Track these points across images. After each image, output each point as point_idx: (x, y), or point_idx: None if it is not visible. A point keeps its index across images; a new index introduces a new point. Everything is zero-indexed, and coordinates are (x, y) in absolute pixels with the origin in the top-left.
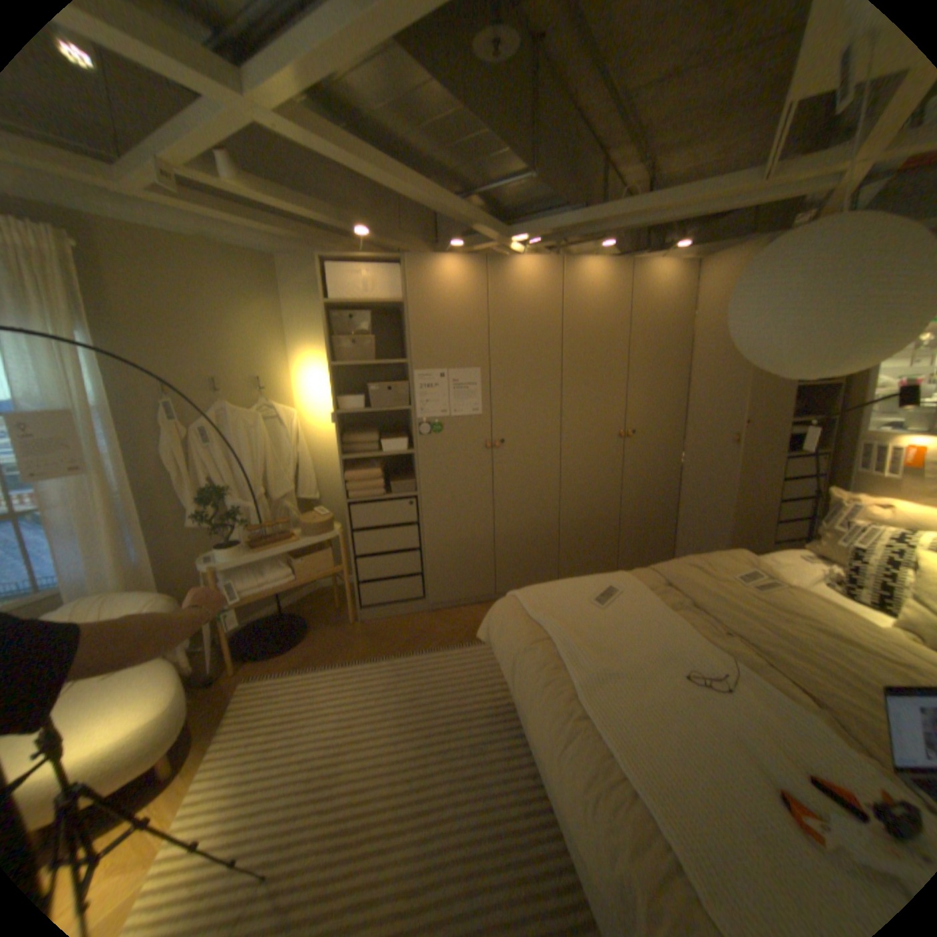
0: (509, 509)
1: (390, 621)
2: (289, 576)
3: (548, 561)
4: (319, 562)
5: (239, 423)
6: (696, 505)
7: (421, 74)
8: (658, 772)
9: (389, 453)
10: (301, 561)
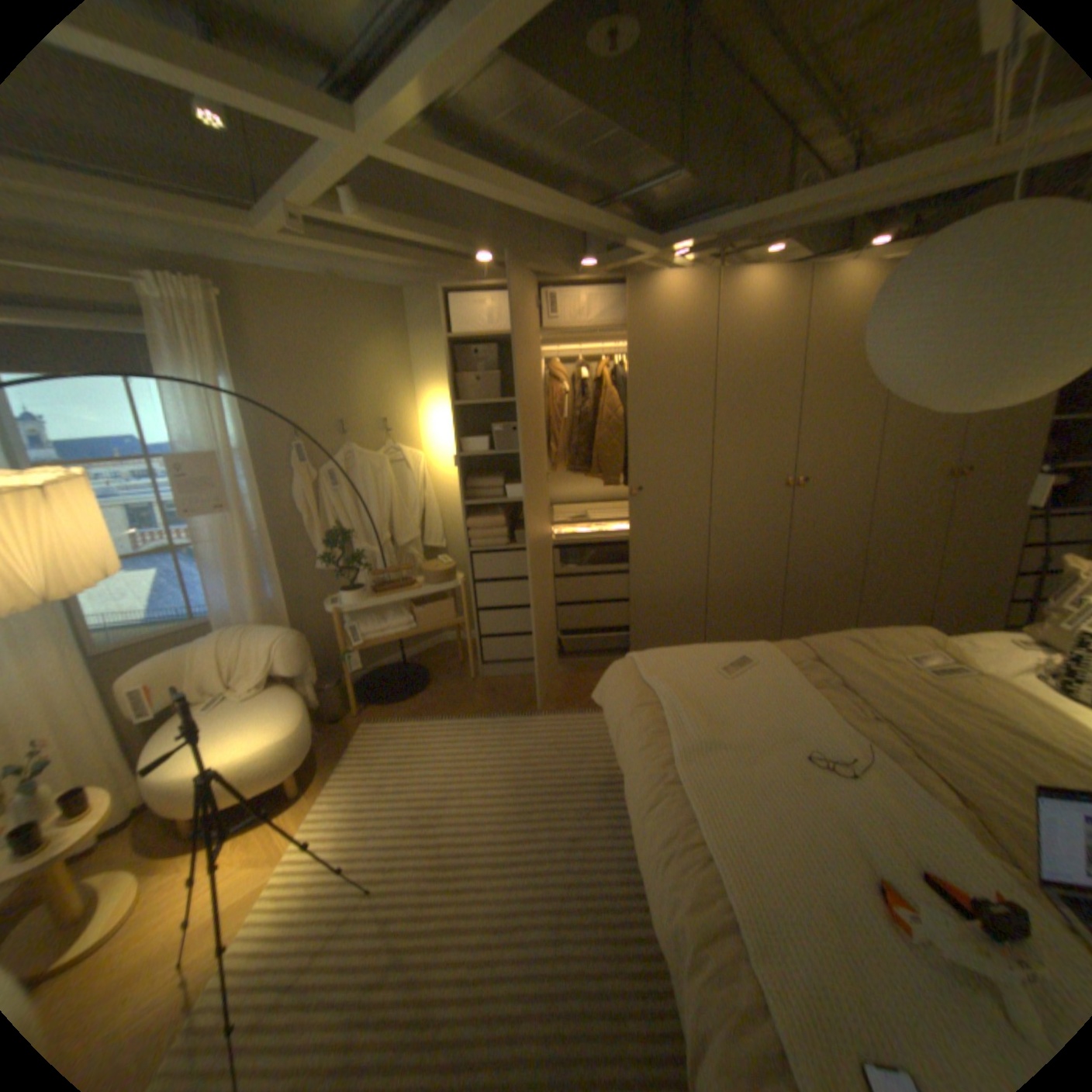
0: (646, 566)
1: (512, 680)
2: (409, 624)
3: (693, 629)
4: (439, 612)
5: (365, 466)
6: (890, 573)
7: (534, 80)
8: (740, 843)
9: (513, 500)
10: (422, 610)
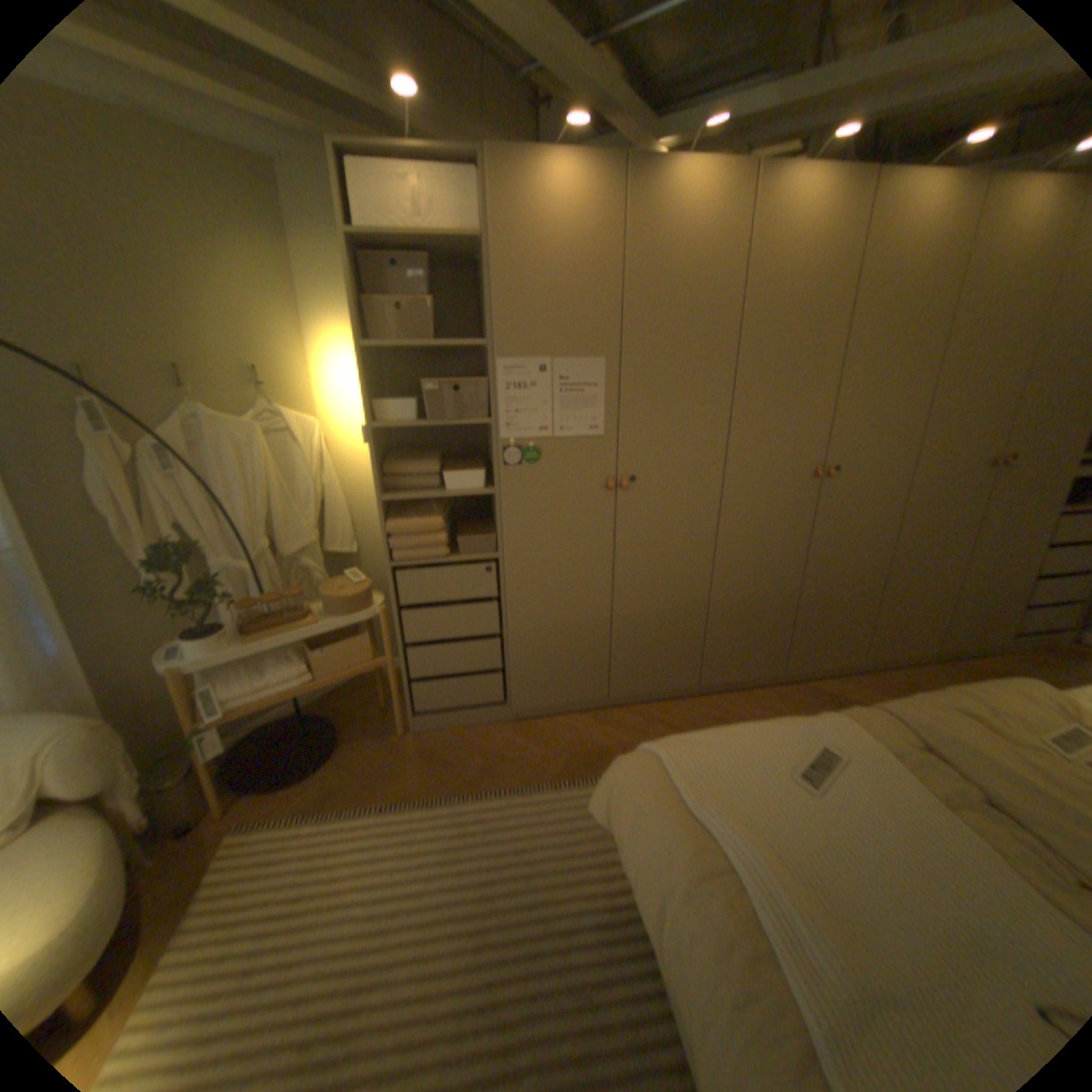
0: (637, 580)
1: (456, 733)
2: (303, 674)
3: (689, 655)
4: (350, 652)
5: (223, 437)
6: (914, 581)
7: None
8: None
9: (456, 492)
10: (322, 652)
